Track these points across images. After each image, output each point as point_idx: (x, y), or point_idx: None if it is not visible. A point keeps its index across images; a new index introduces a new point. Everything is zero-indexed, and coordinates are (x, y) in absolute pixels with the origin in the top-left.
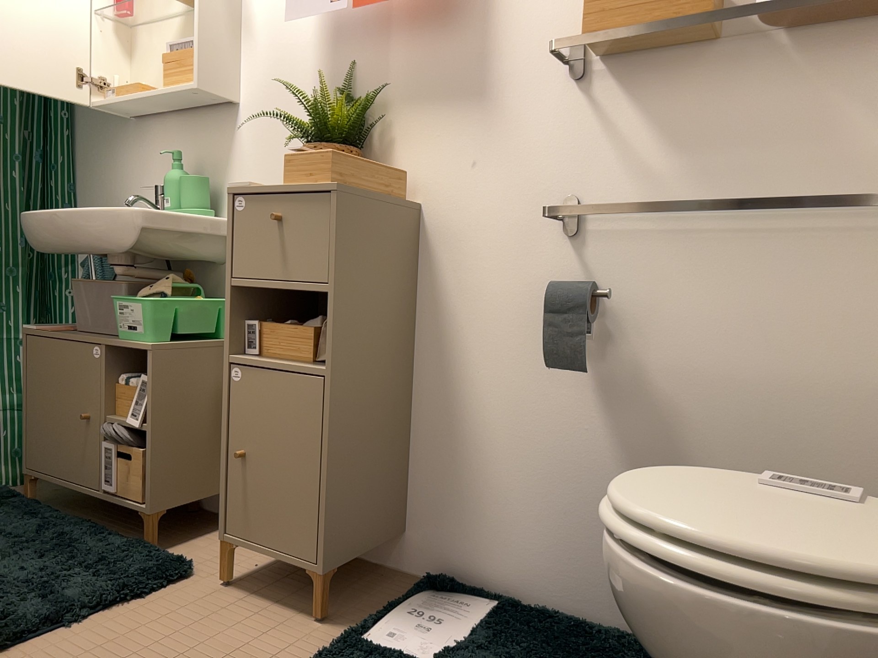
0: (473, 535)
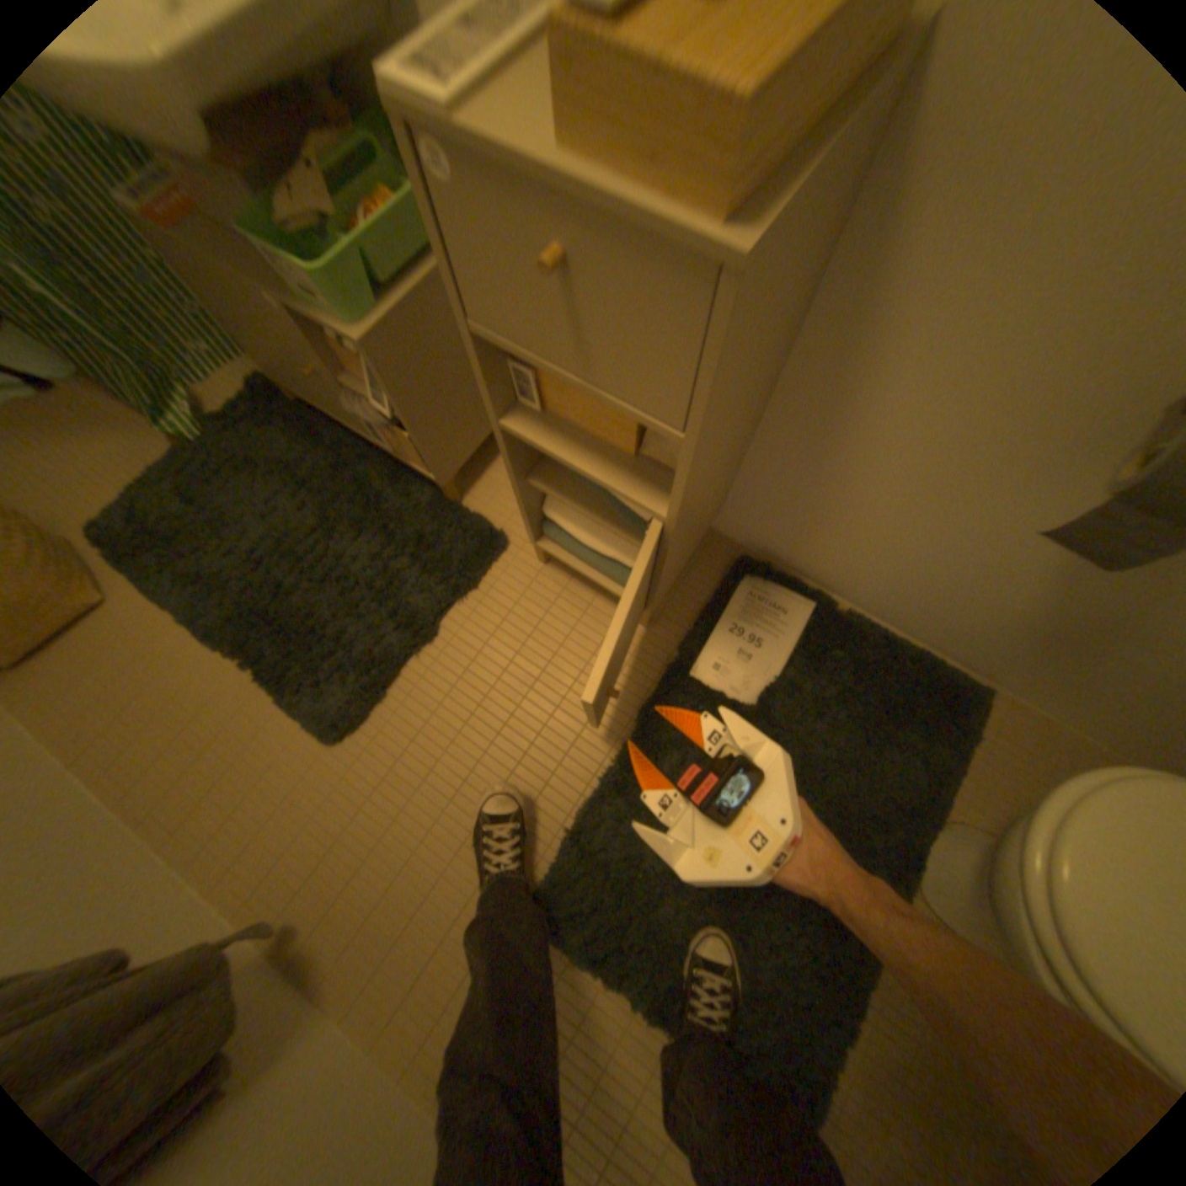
0: (806, 543)
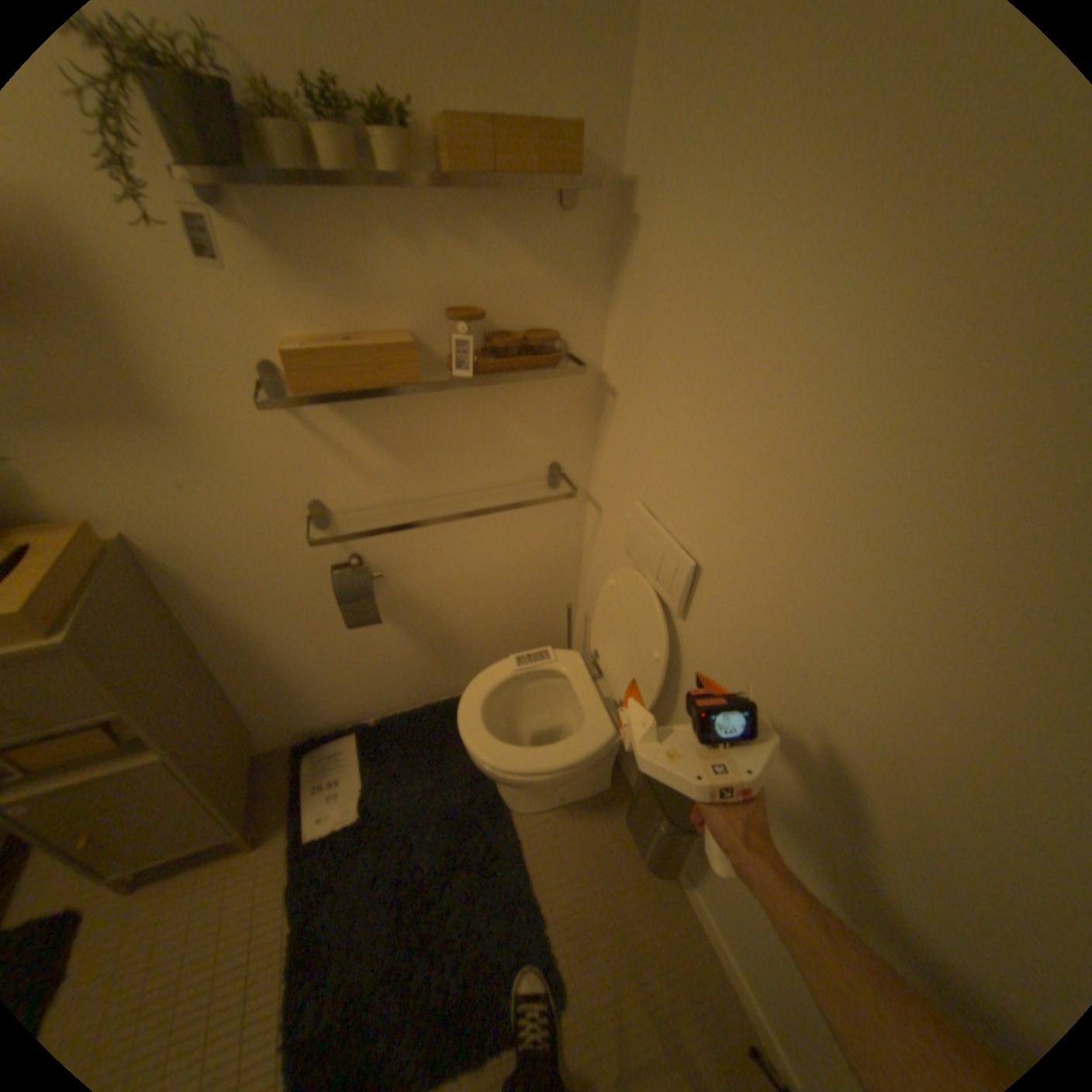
0: (313, 711)
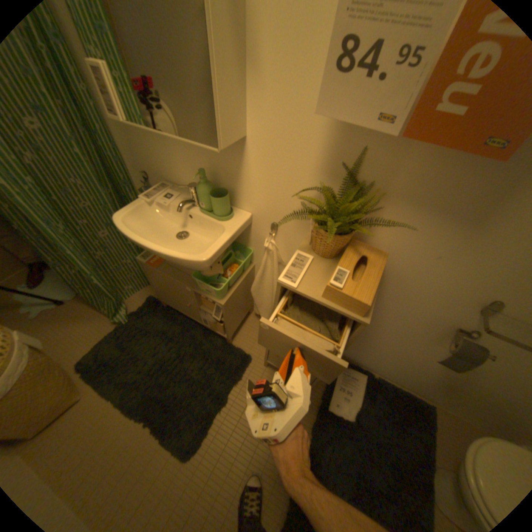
0: (360, 355)
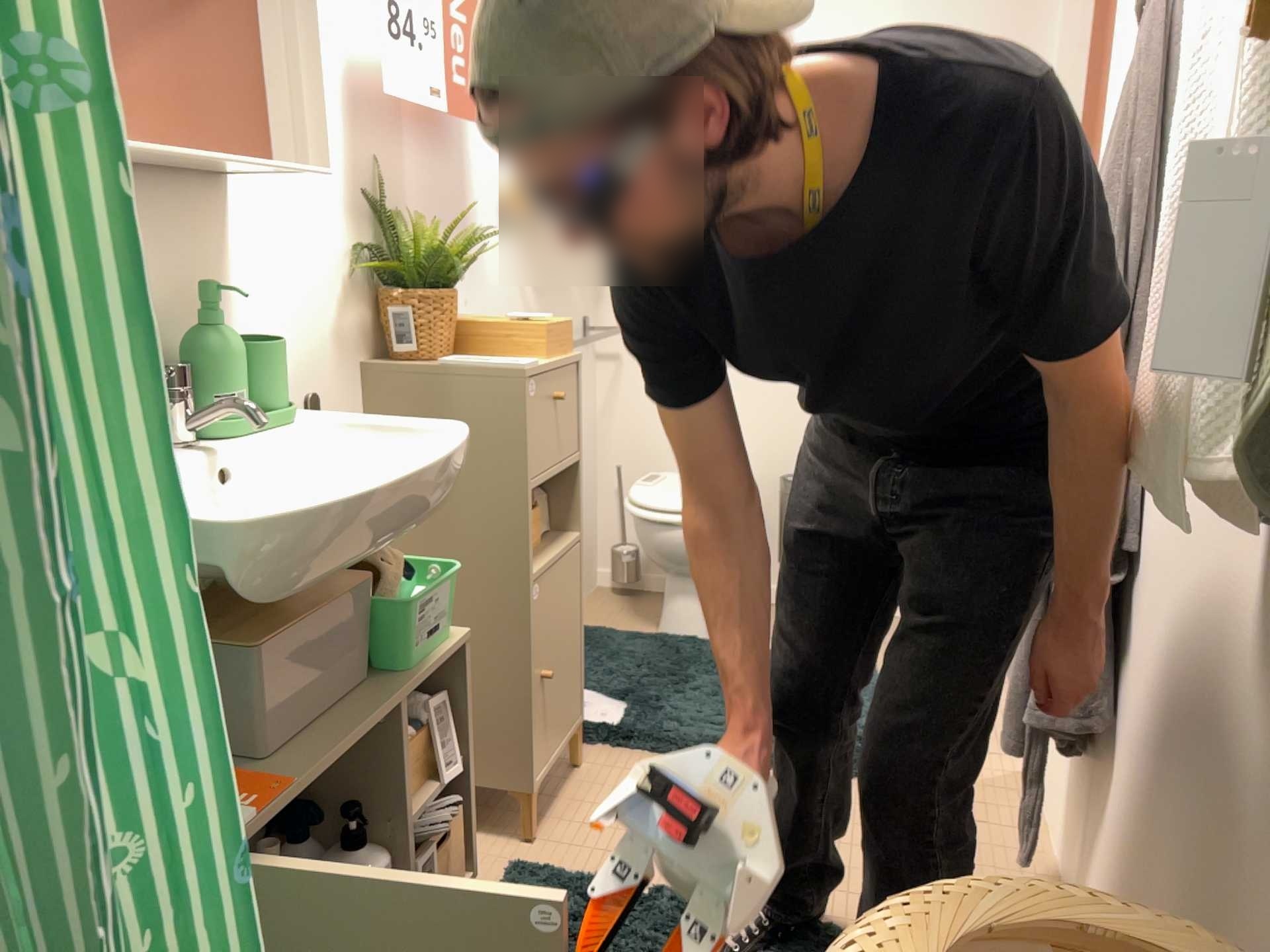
0: None
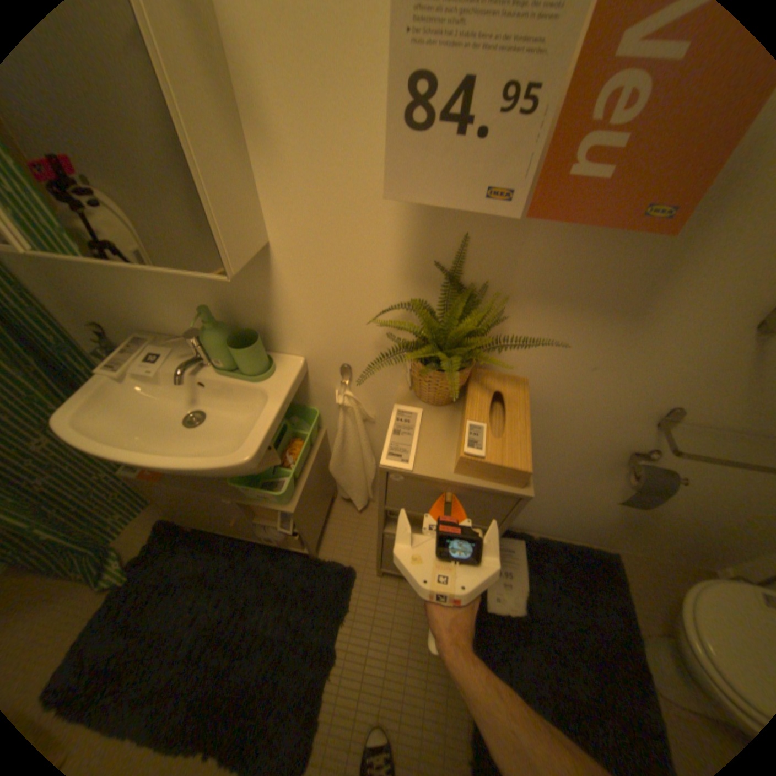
0: None
